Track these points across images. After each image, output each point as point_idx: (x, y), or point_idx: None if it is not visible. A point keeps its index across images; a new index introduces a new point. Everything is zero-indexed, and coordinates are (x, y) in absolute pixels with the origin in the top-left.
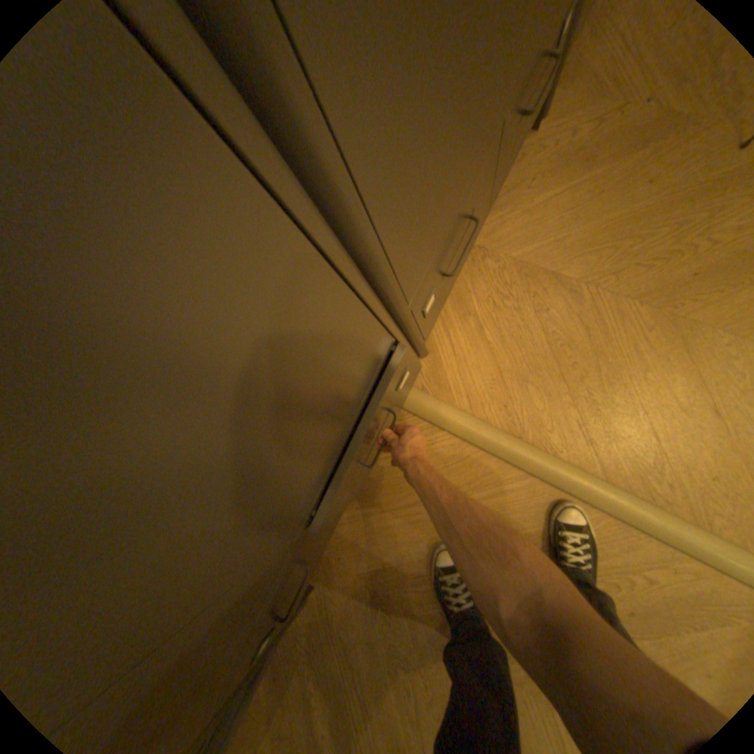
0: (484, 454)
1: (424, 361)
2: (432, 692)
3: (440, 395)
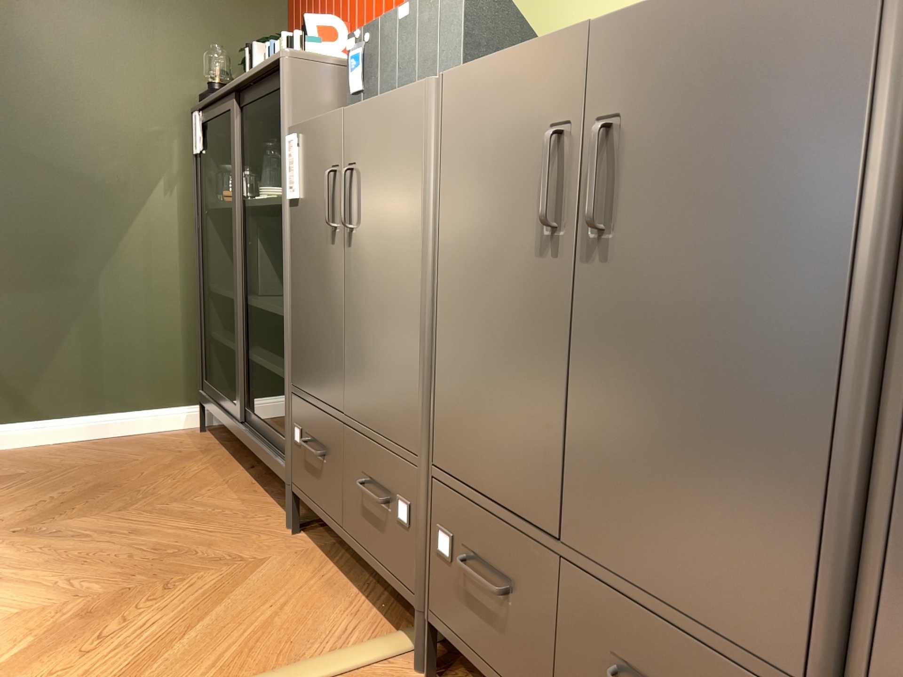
0: (263, 673)
1: (418, 675)
2: (135, 560)
3: (364, 672)
